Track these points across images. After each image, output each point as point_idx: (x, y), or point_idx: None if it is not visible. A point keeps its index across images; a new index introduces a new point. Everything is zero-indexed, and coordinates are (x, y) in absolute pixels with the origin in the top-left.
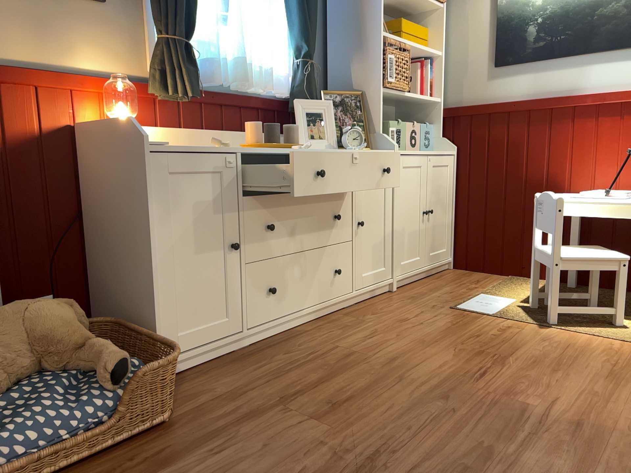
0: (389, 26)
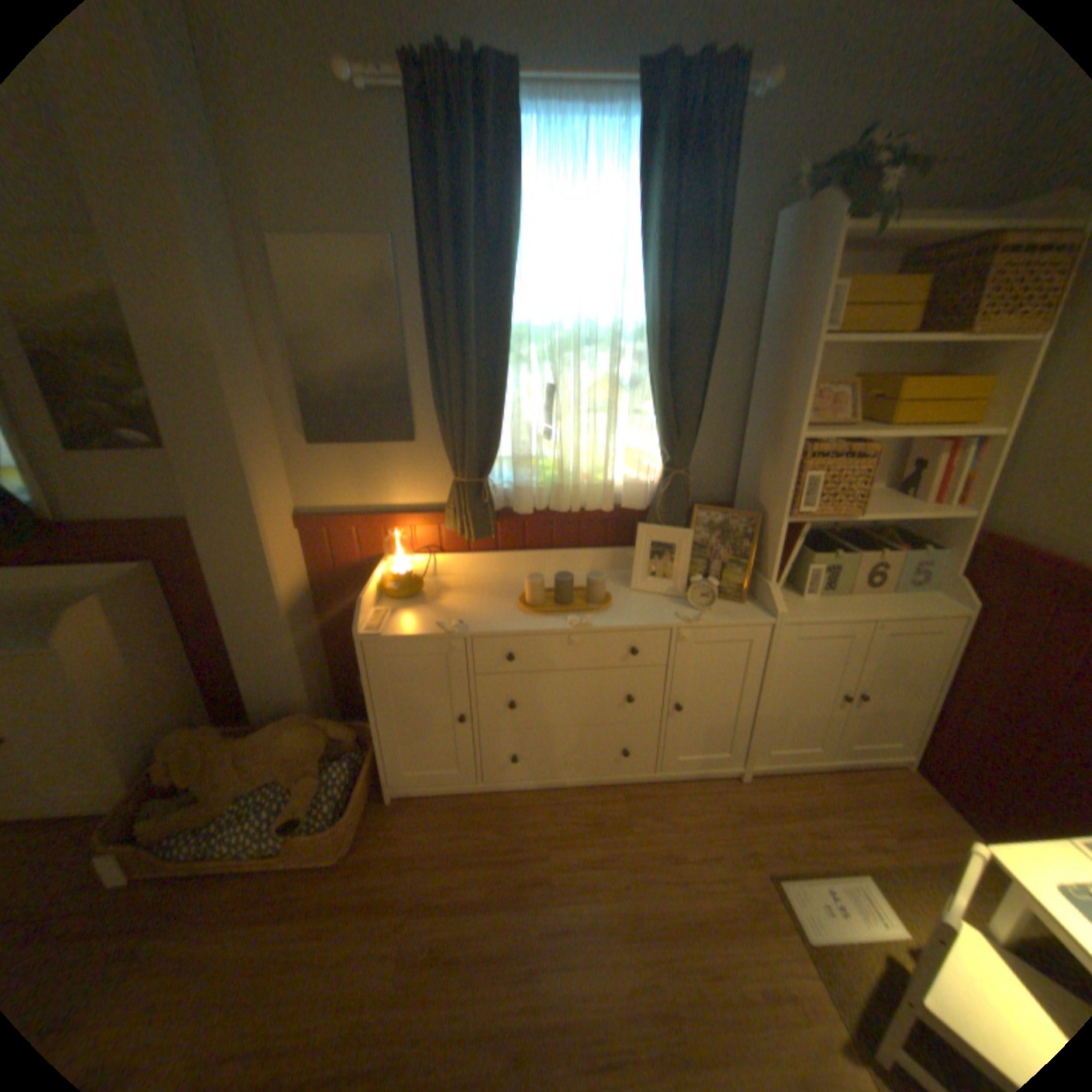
0: (884, 382)
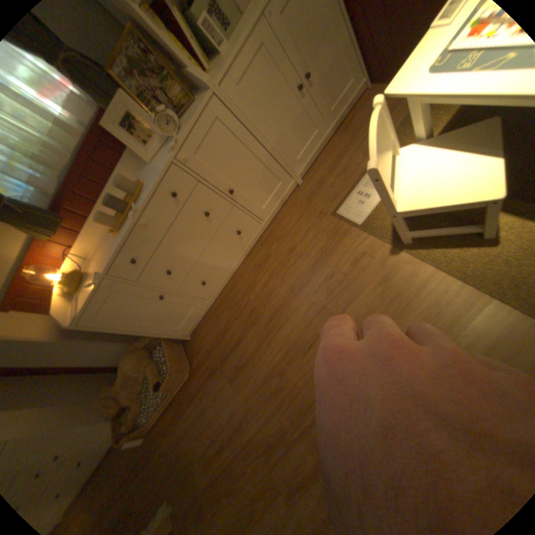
0: None
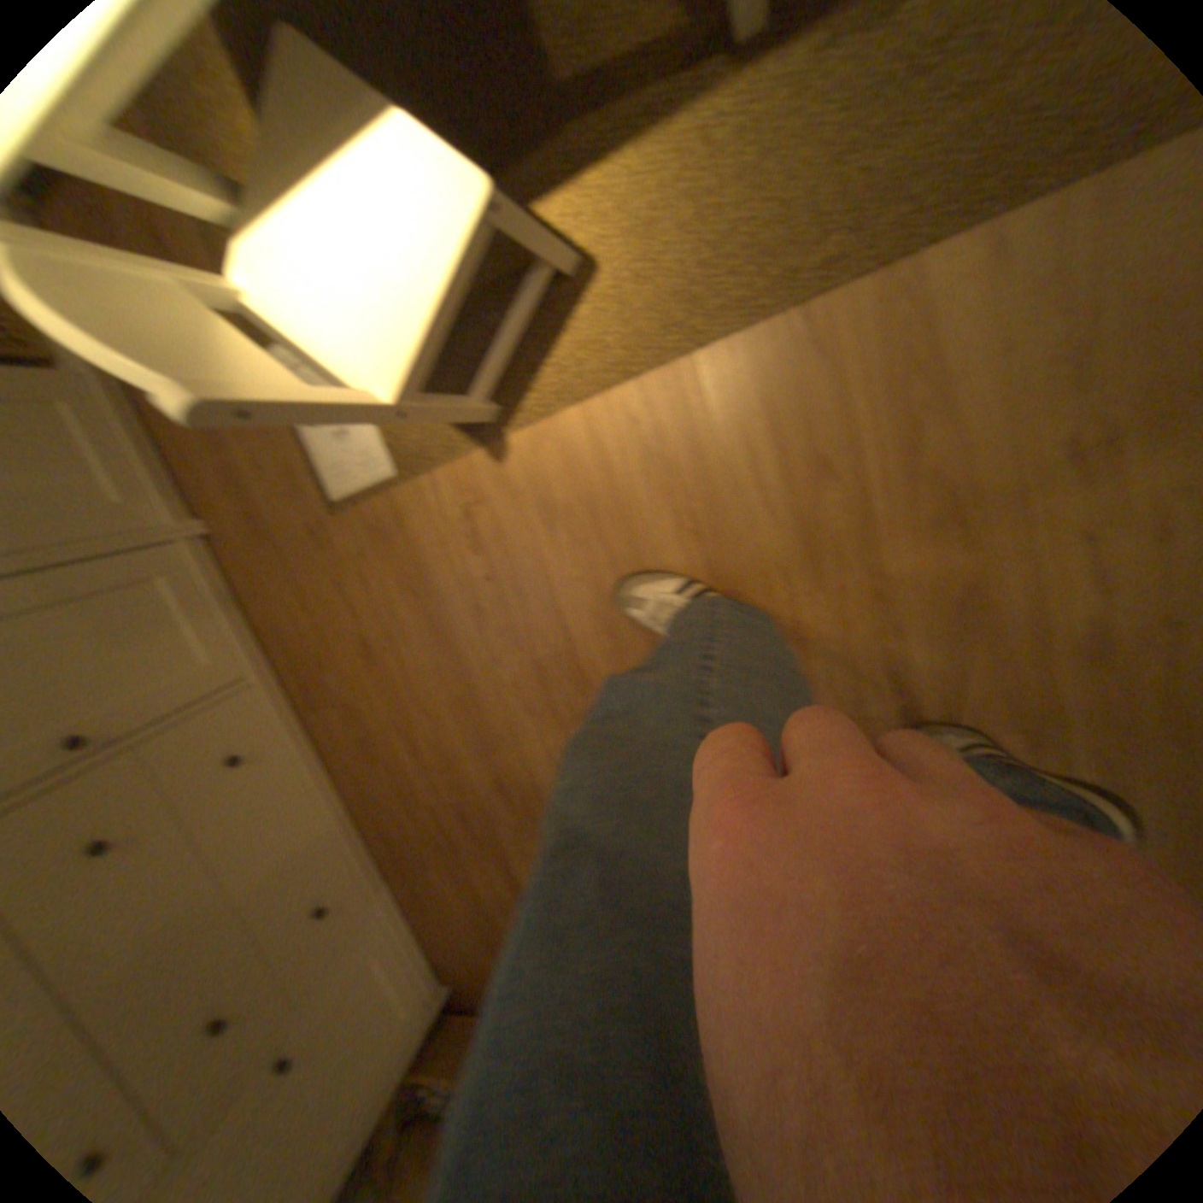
0: None
